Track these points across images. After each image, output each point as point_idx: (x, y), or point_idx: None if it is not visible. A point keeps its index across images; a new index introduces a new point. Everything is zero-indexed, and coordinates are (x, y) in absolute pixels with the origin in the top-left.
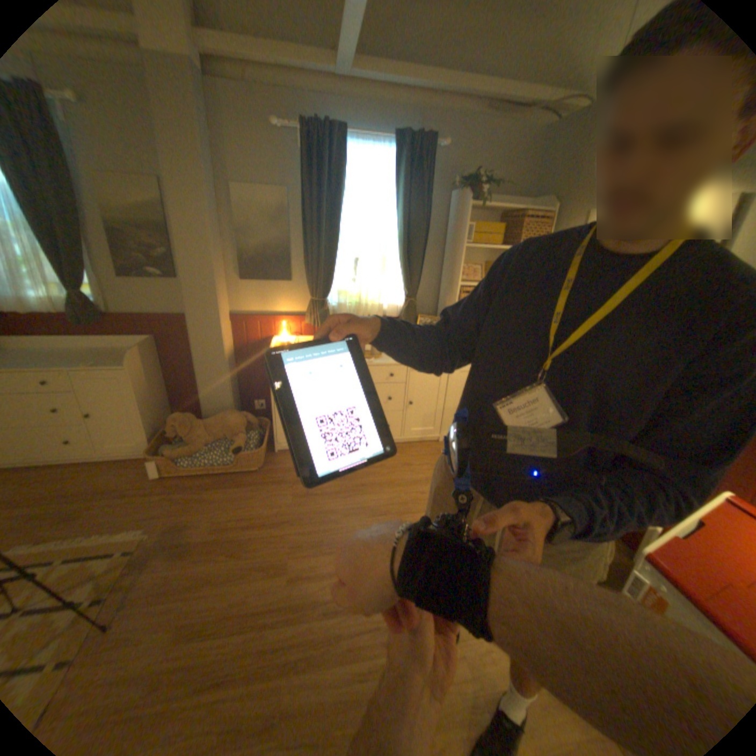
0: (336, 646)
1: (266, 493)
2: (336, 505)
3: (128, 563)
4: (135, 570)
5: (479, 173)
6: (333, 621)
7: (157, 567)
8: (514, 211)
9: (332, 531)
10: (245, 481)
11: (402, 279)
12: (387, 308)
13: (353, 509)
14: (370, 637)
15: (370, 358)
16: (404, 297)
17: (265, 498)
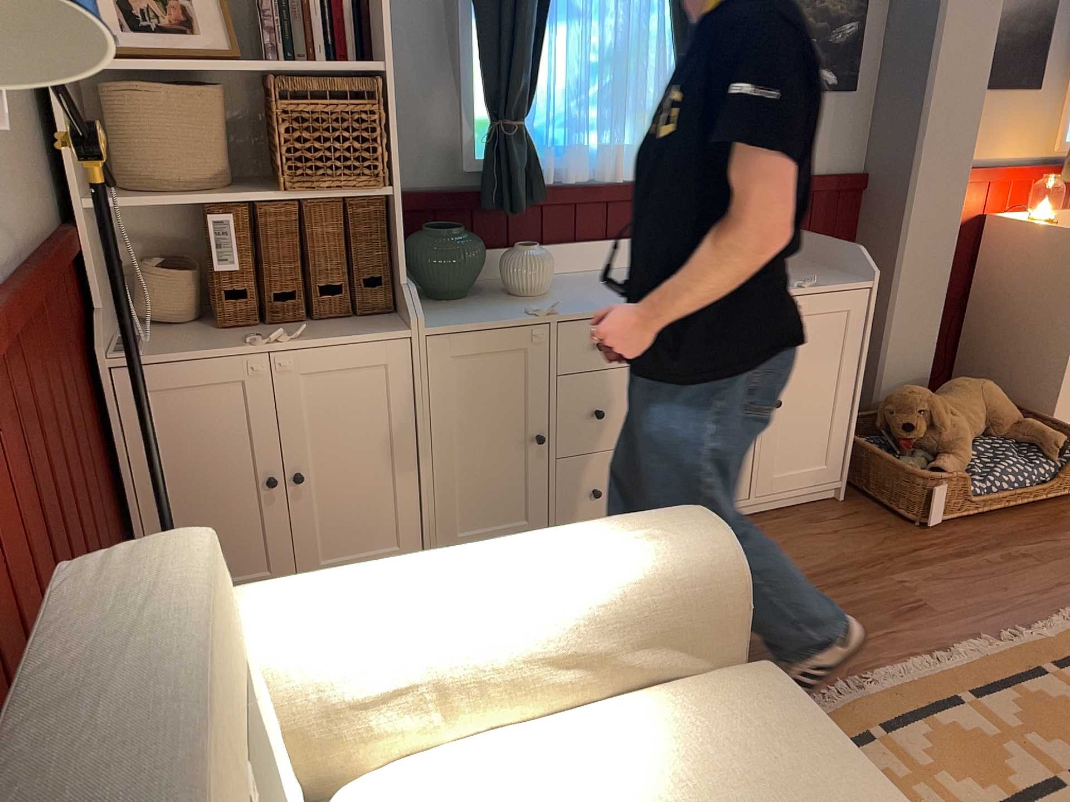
0: None
1: None
2: None
3: None
4: None
5: None
6: None
7: None
8: None
9: None
10: None
11: None
12: None
13: None
14: None
15: None
16: None
17: None
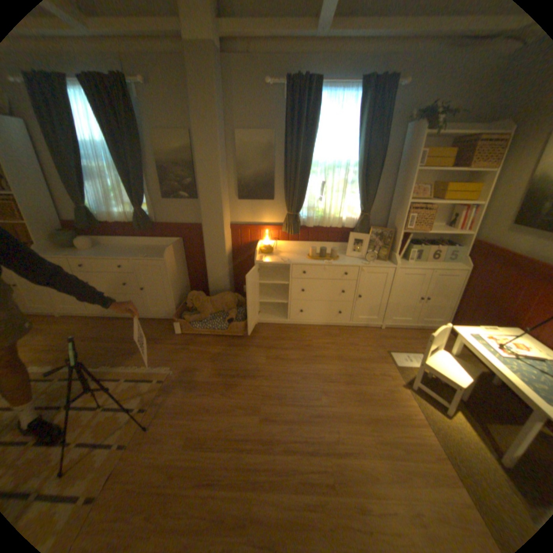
0: (292, 478)
1: (248, 353)
2: (297, 369)
3: (160, 388)
4: (164, 394)
5: (436, 104)
6: (291, 459)
7: (177, 394)
8: (468, 136)
9: (293, 389)
10: (234, 342)
11: (359, 198)
12: (346, 221)
13: (310, 374)
14: (319, 478)
15: (330, 260)
16: (360, 211)
17: (247, 357)
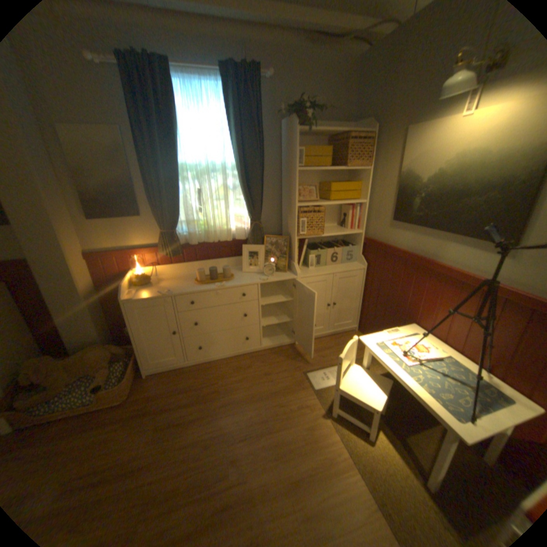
0: None
1: (126, 431)
2: (197, 436)
3: None
4: None
5: (304, 99)
6: None
7: None
8: (340, 134)
9: (190, 472)
10: (107, 419)
11: (246, 204)
12: (236, 232)
13: (213, 438)
14: None
15: (223, 281)
16: (251, 220)
17: (125, 438)
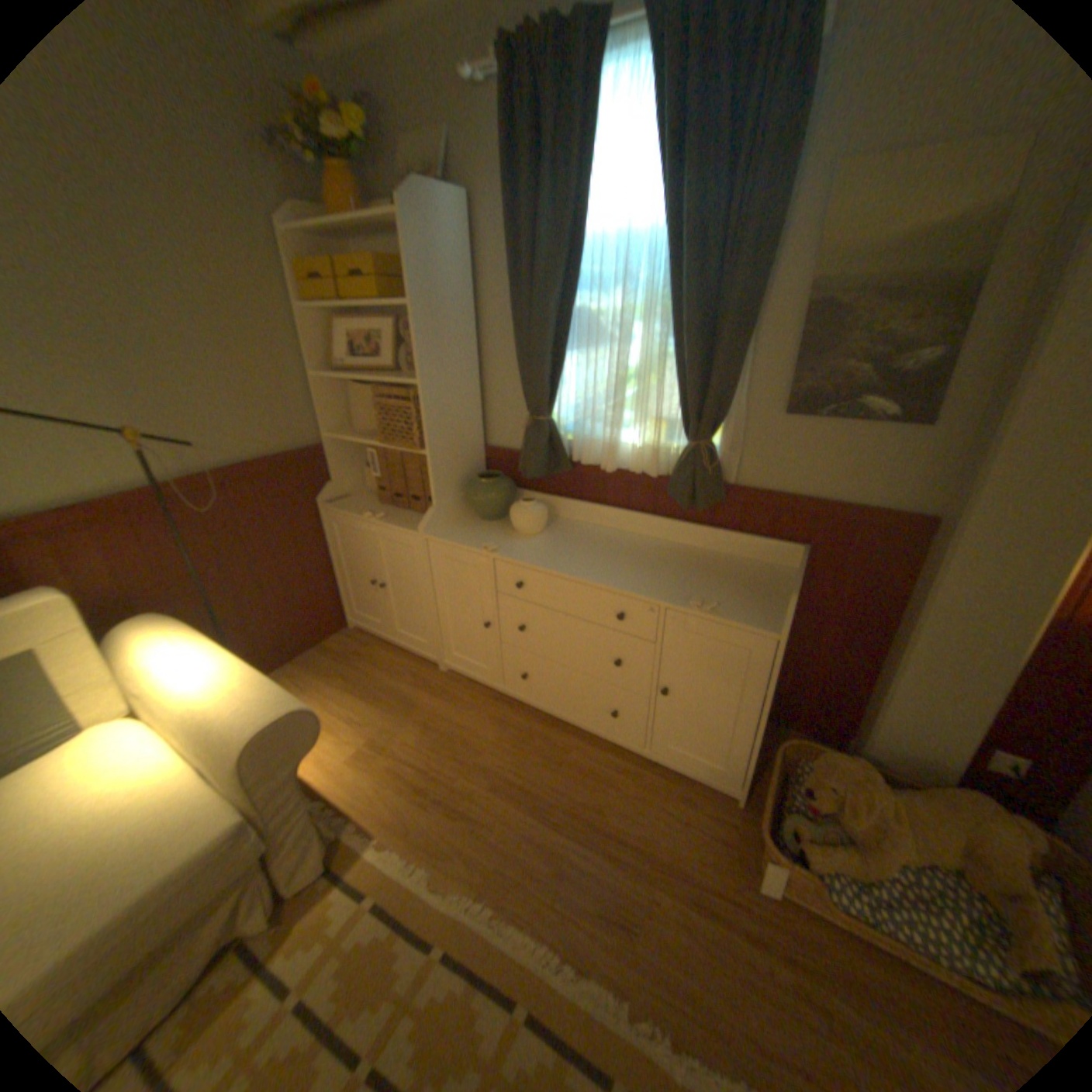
0: None
1: None
2: None
3: None
4: None
5: None
6: None
7: None
8: None
9: None
10: None
11: None
12: None
13: None
14: None
15: None
16: None
17: None
